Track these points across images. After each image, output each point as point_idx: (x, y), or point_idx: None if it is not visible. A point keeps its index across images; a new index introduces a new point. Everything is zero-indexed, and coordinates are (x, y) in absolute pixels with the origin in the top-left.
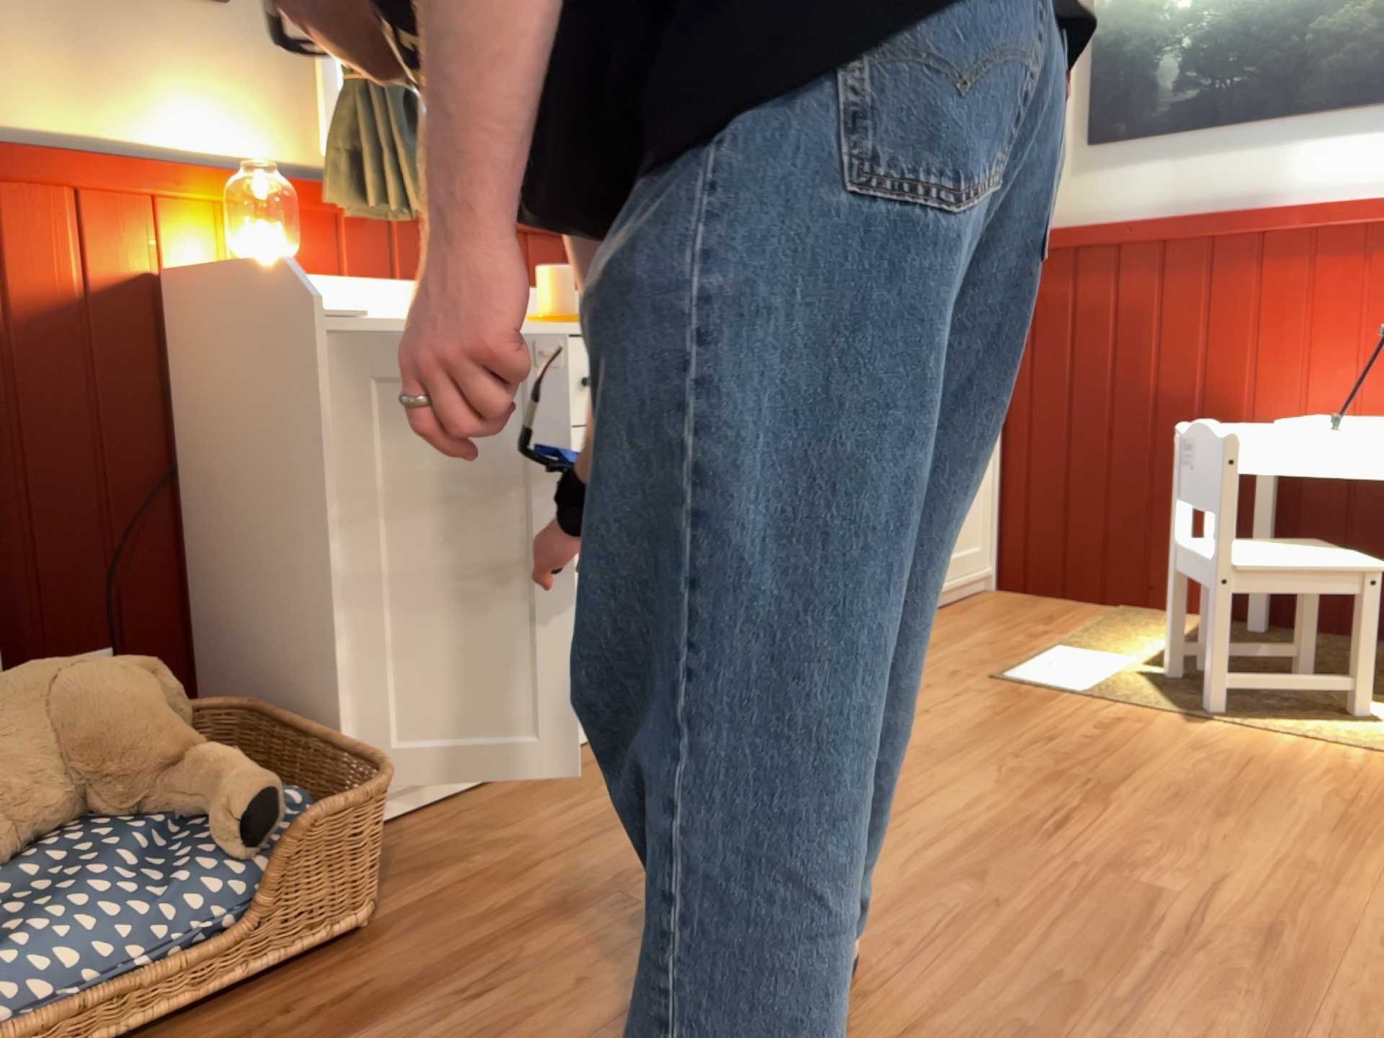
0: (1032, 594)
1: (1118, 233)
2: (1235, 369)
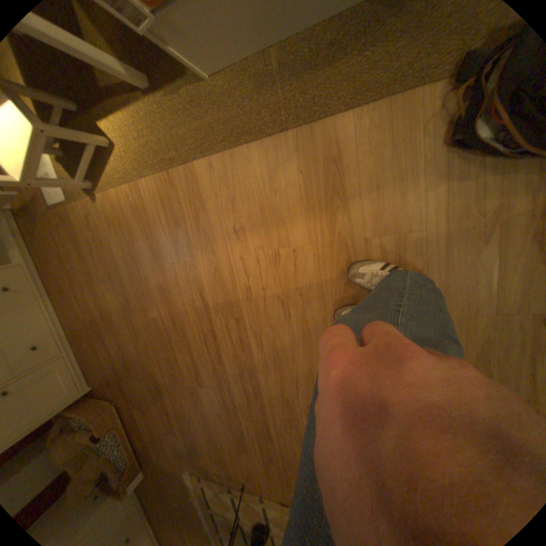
0: None
1: None
2: None
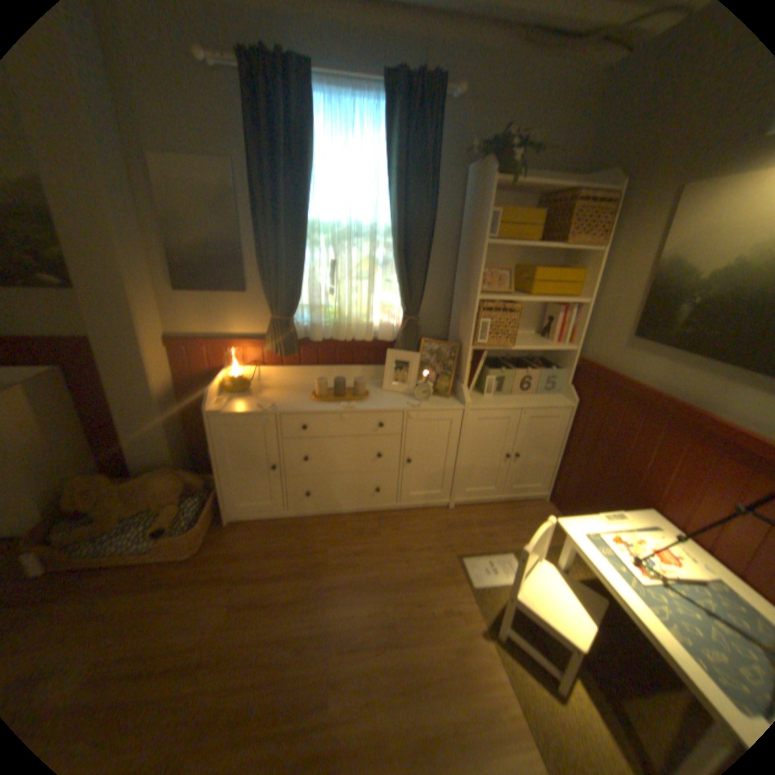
0: (559, 513)
1: (632, 387)
2: (663, 483)
